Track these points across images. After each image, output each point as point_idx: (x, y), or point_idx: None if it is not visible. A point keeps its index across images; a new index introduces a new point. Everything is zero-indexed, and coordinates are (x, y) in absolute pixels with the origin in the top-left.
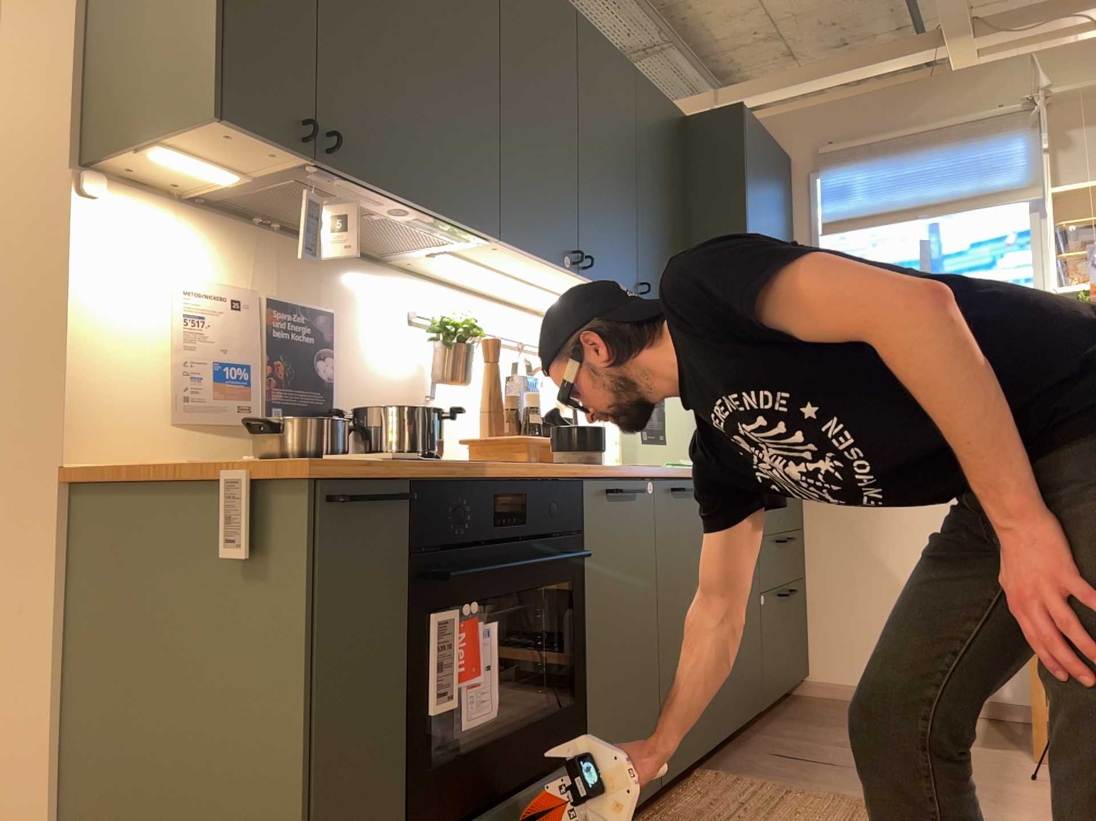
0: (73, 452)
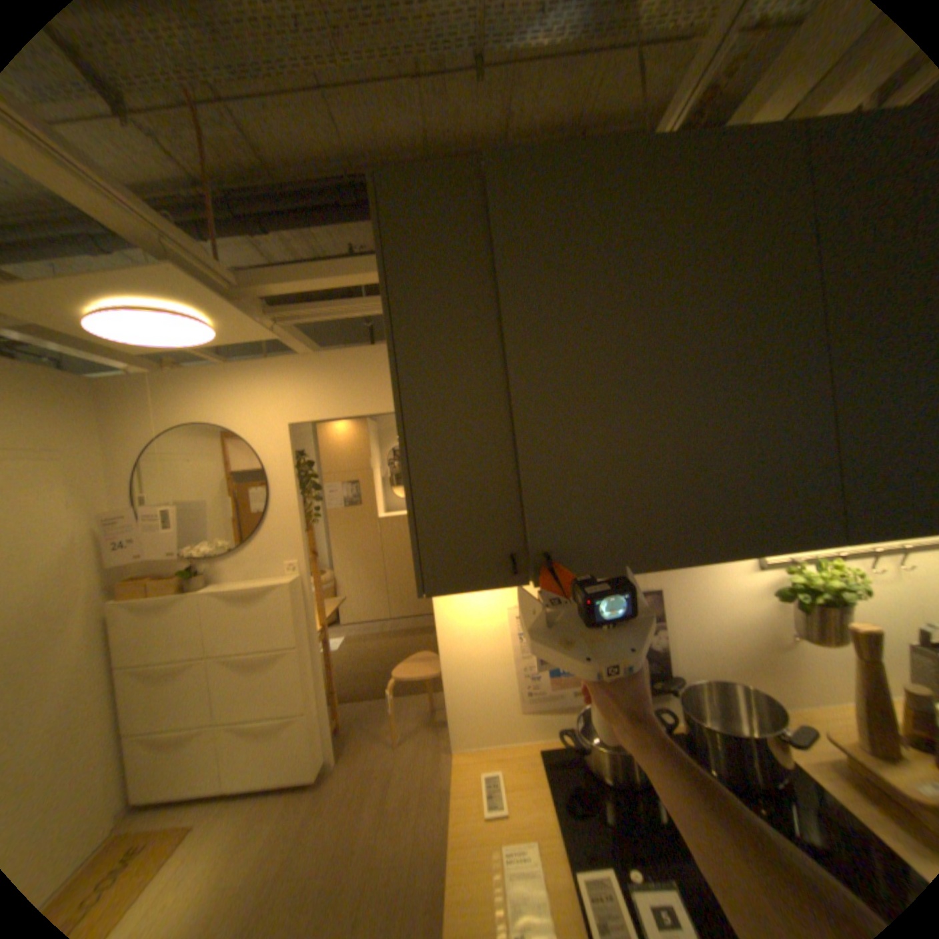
0: (457, 742)
